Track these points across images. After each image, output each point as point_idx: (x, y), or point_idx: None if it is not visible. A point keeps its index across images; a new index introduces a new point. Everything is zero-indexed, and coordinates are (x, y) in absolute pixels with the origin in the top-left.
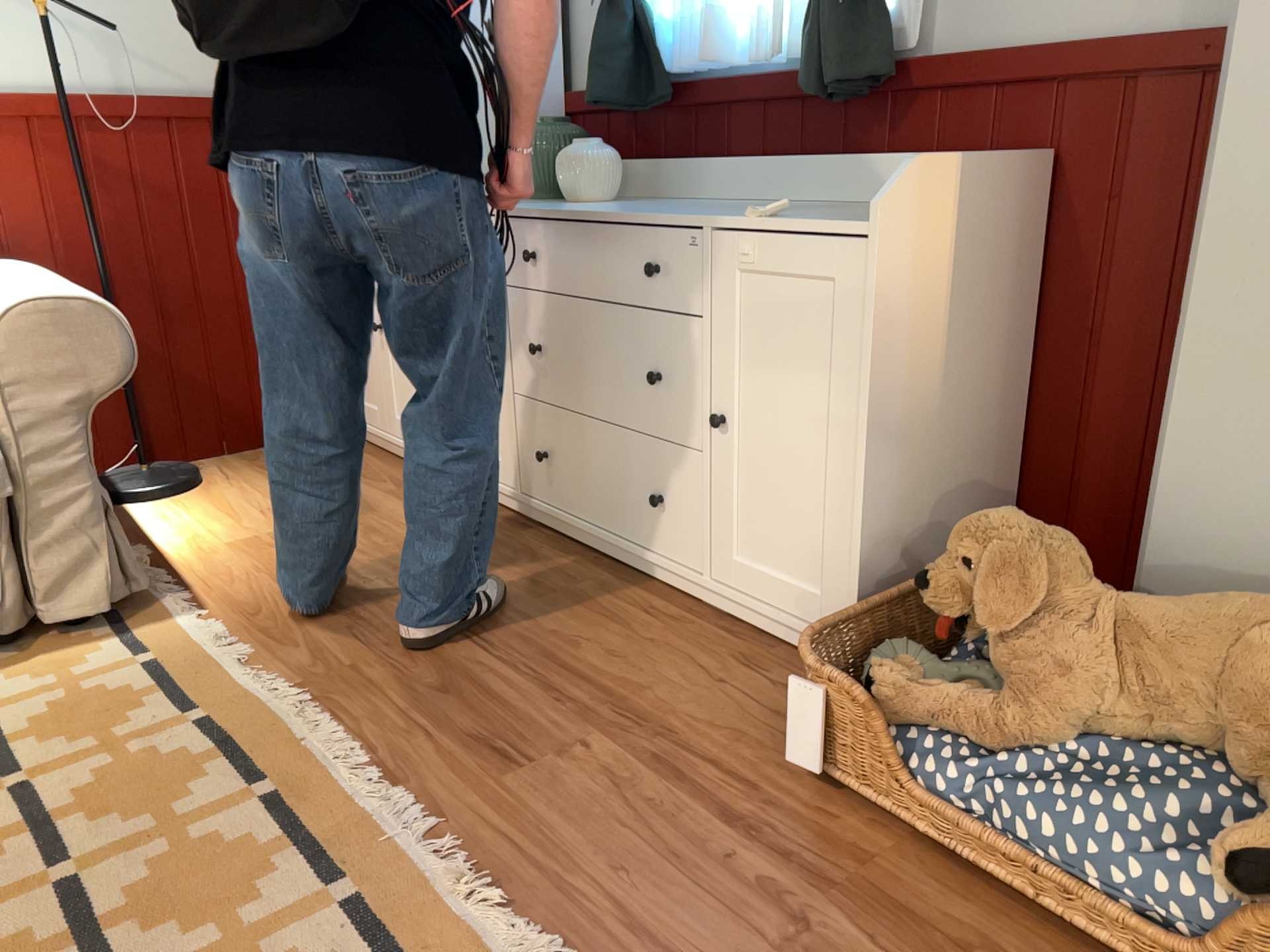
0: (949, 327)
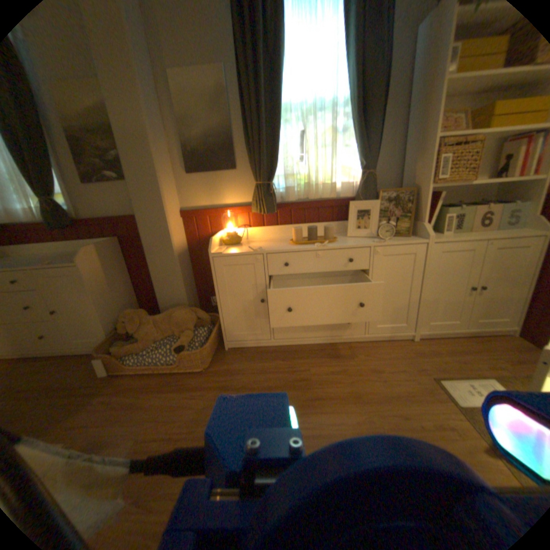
0: (107, 277)
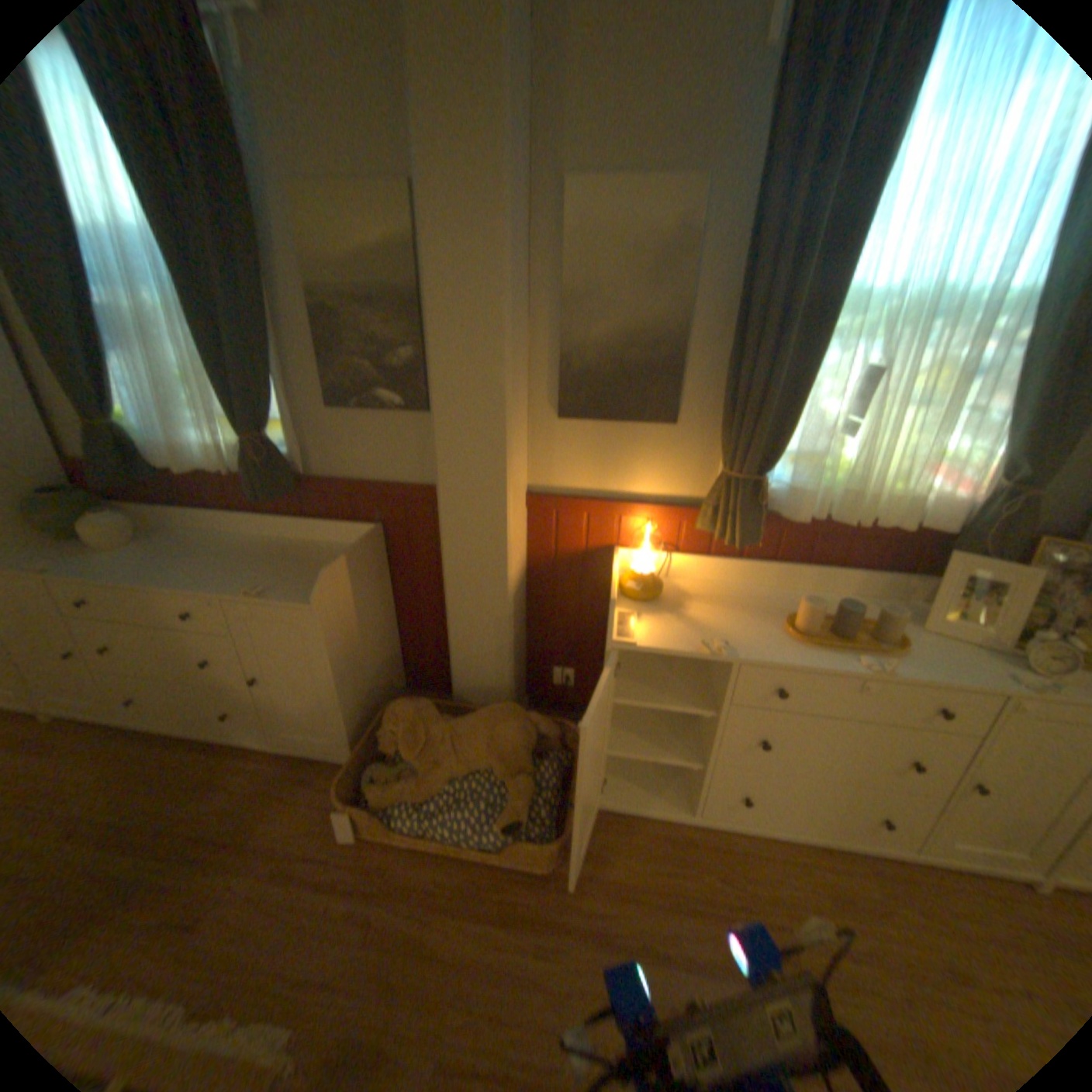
0: (358, 618)
